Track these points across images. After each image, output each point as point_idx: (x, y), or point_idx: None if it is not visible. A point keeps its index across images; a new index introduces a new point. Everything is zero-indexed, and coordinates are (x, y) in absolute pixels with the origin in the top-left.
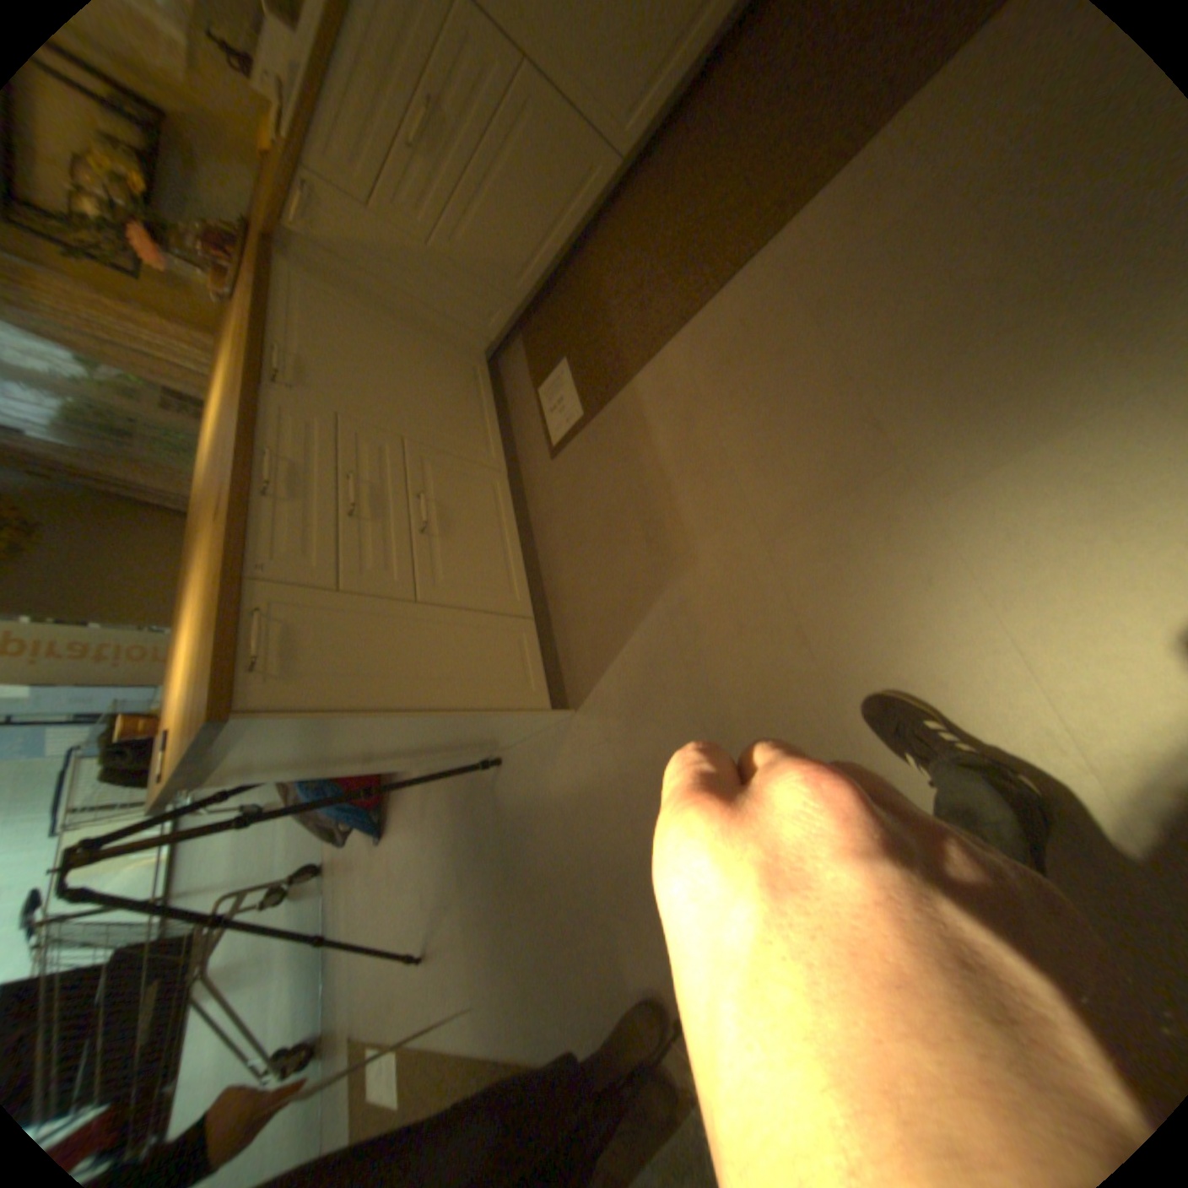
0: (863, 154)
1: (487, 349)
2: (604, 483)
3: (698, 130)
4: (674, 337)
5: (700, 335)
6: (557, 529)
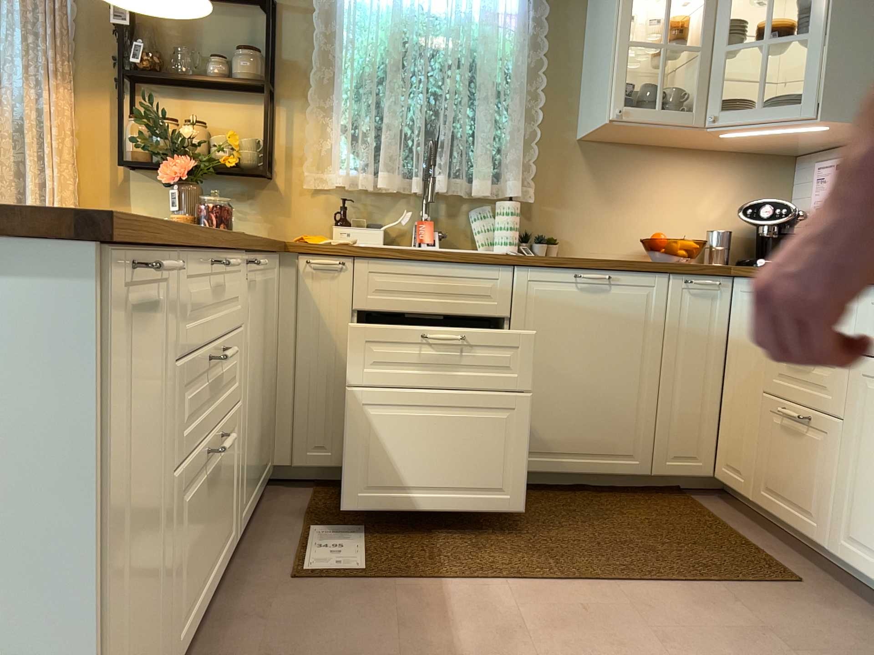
0: (698, 587)
1: (276, 465)
2: (355, 635)
3: (557, 503)
4: (502, 582)
5: (531, 596)
6: (245, 639)
